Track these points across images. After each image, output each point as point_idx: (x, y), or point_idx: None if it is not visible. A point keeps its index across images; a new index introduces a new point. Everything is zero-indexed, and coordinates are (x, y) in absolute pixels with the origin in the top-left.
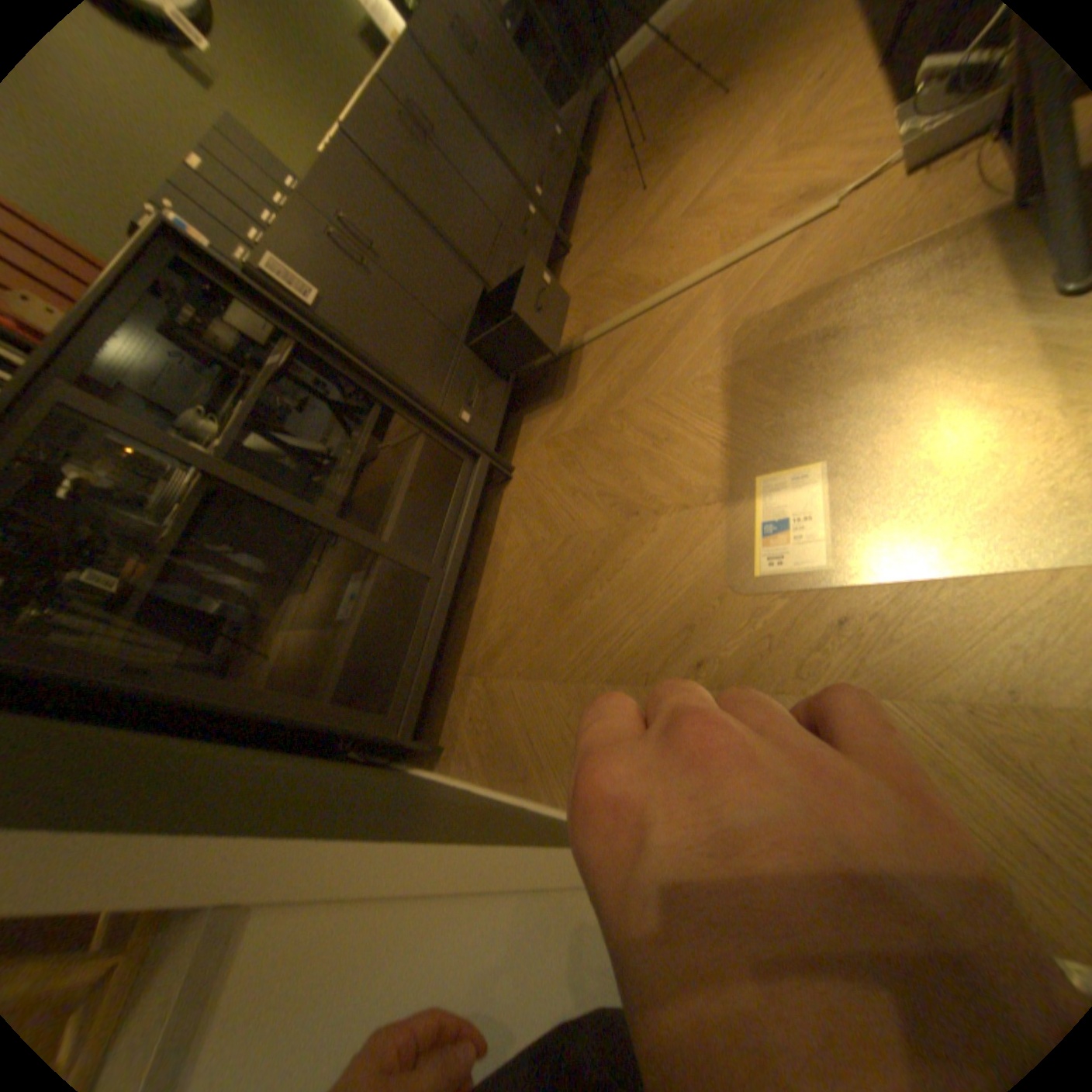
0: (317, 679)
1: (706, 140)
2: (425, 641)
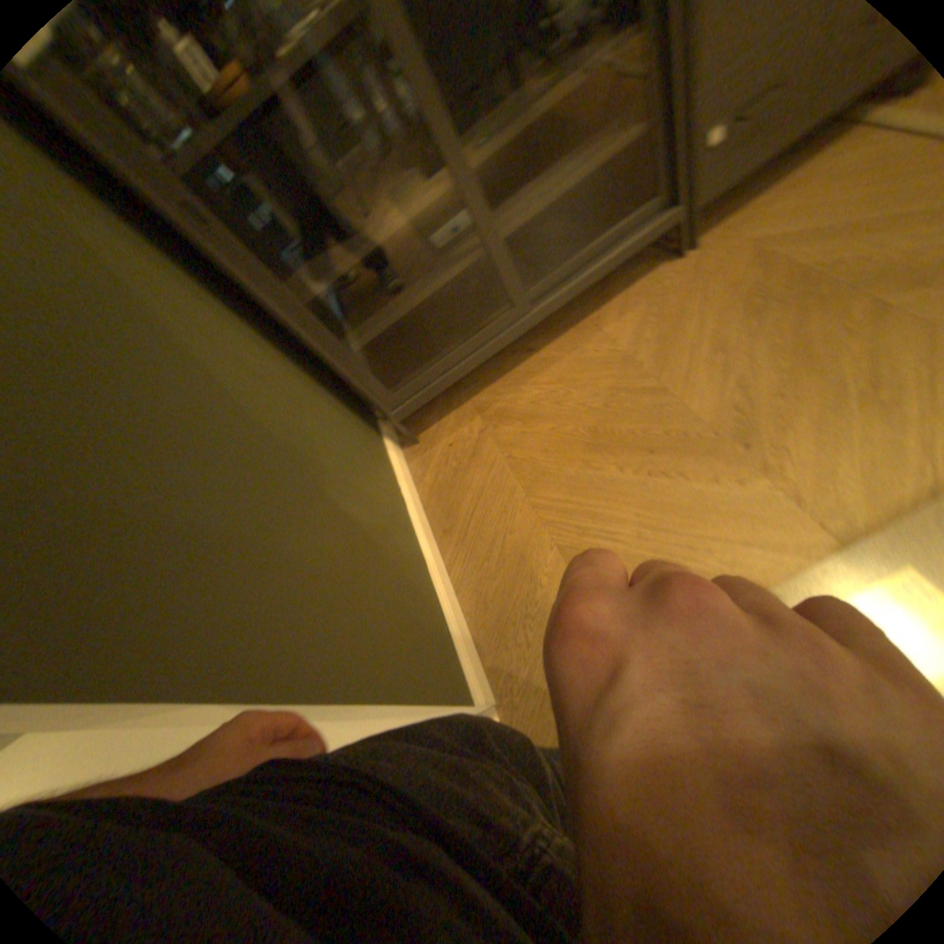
0: (361, 315)
1: None
2: (464, 358)
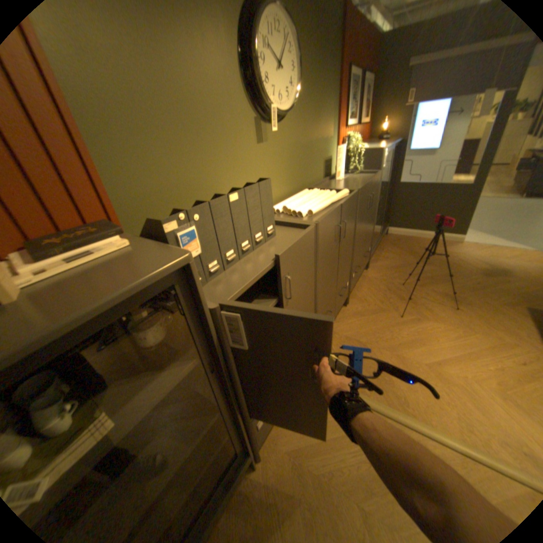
0: None
1: (443, 328)
2: None
